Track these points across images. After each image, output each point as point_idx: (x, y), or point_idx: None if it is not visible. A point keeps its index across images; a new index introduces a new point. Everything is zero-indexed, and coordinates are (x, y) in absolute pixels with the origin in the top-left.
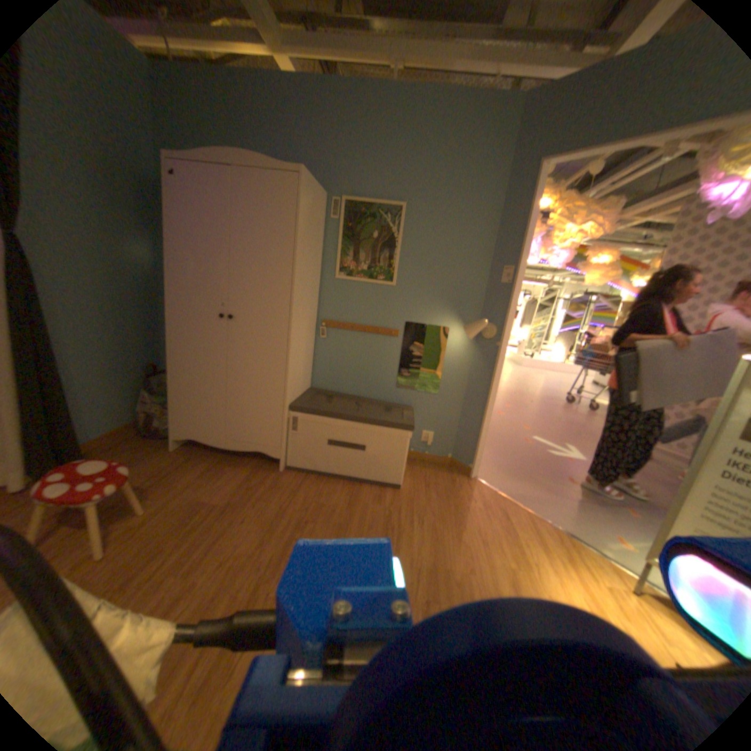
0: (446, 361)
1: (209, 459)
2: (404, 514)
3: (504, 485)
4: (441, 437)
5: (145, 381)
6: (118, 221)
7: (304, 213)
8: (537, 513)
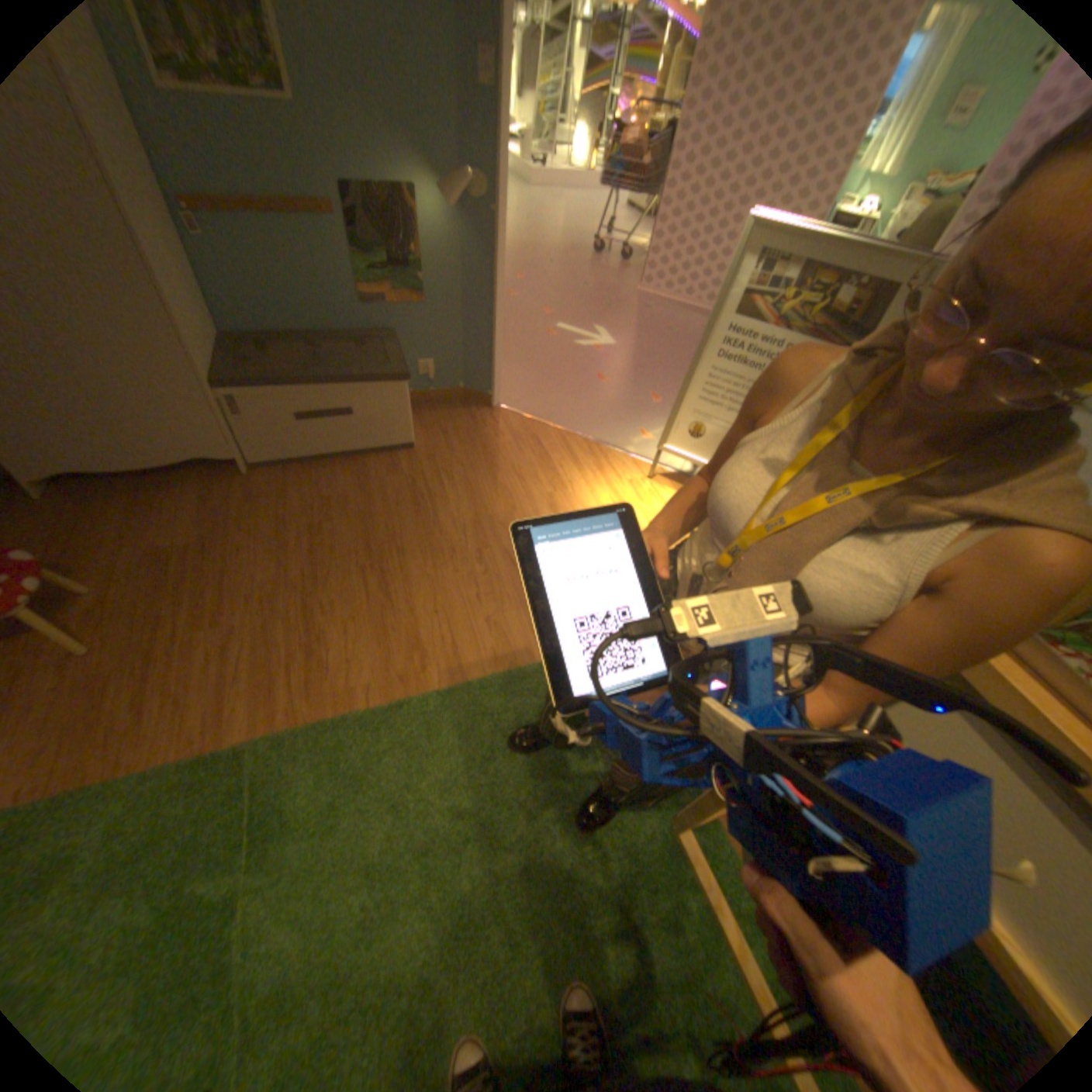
0: (425, 246)
1: (118, 489)
2: (430, 475)
3: (531, 404)
4: (446, 364)
5: None
6: None
7: None
8: (568, 428)
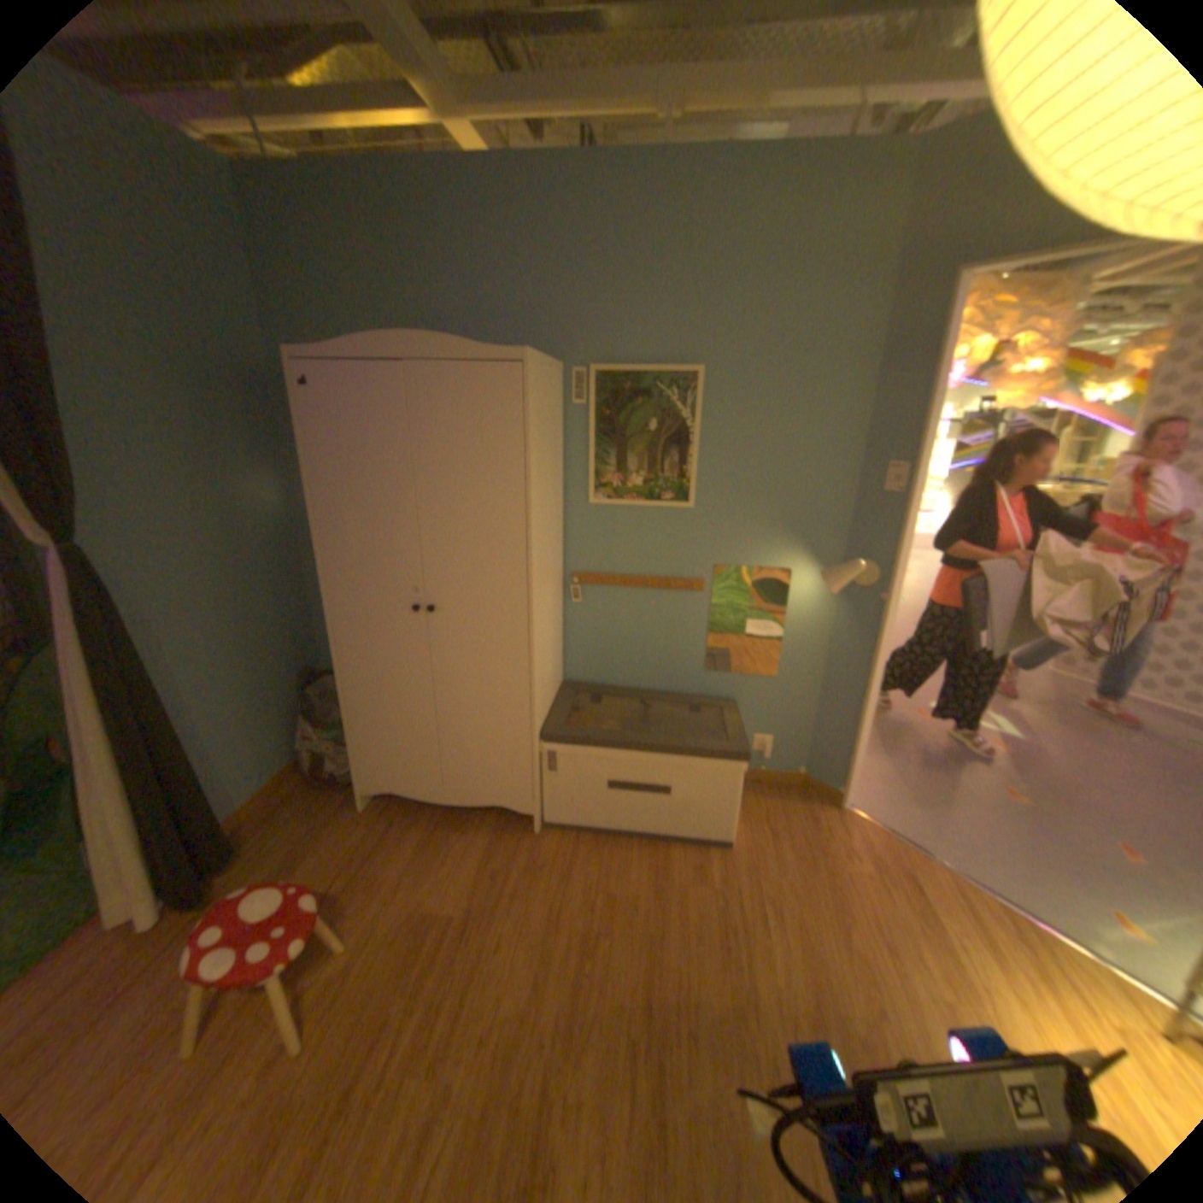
0: (792, 623)
1: (423, 820)
2: (751, 902)
3: (904, 817)
4: (789, 743)
5: (304, 696)
6: (226, 456)
7: (538, 422)
8: (970, 875)
